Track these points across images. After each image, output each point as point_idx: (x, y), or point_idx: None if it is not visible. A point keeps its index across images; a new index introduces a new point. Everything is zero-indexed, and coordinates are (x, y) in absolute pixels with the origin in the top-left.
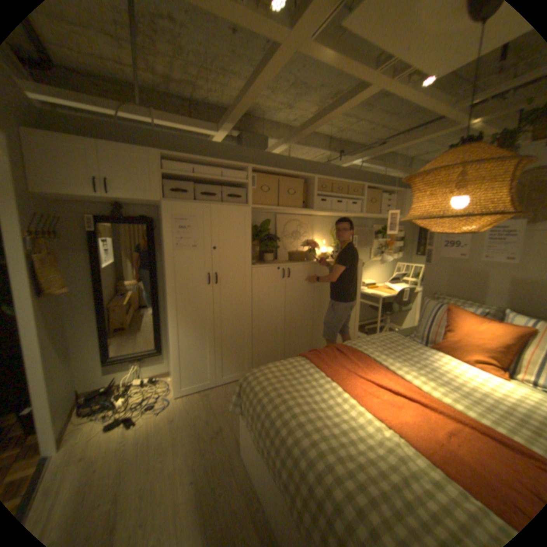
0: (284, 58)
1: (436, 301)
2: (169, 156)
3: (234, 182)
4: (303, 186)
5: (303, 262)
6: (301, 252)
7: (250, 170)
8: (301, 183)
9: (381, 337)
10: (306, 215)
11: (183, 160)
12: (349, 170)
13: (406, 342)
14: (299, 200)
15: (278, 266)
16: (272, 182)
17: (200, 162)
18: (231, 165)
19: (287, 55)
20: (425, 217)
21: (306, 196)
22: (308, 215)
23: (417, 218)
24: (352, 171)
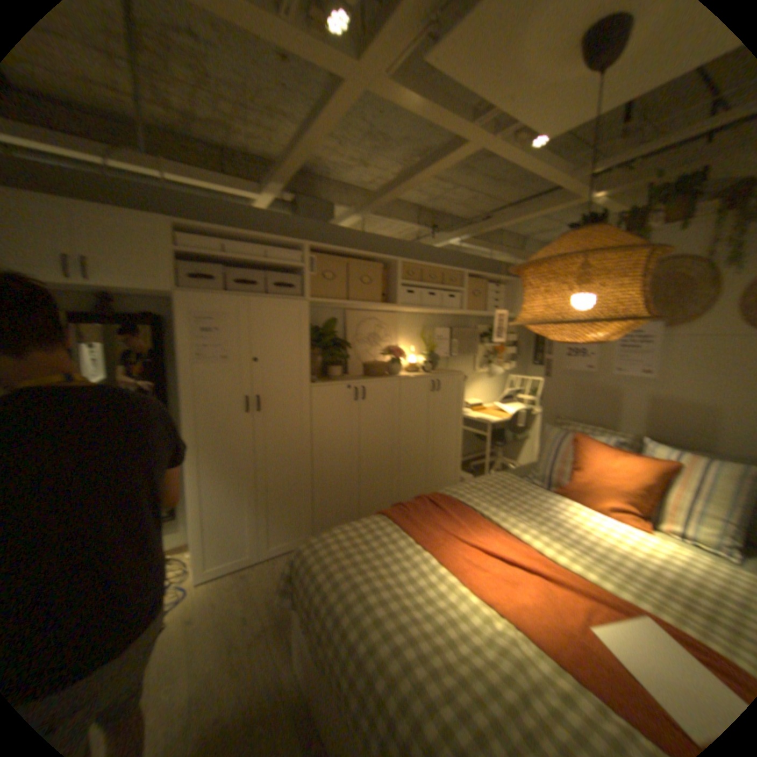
0: (348, 98)
1: (558, 428)
2: (182, 226)
3: (282, 266)
4: (380, 272)
5: (382, 377)
6: (379, 363)
7: (305, 249)
8: (378, 268)
9: (488, 480)
10: (386, 311)
11: (205, 232)
12: (443, 252)
13: (522, 486)
14: (376, 292)
15: (347, 384)
16: (337, 265)
17: (230, 236)
18: (276, 241)
19: (351, 94)
20: (539, 322)
21: (385, 285)
22: (388, 312)
23: (529, 323)
24: (447, 253)
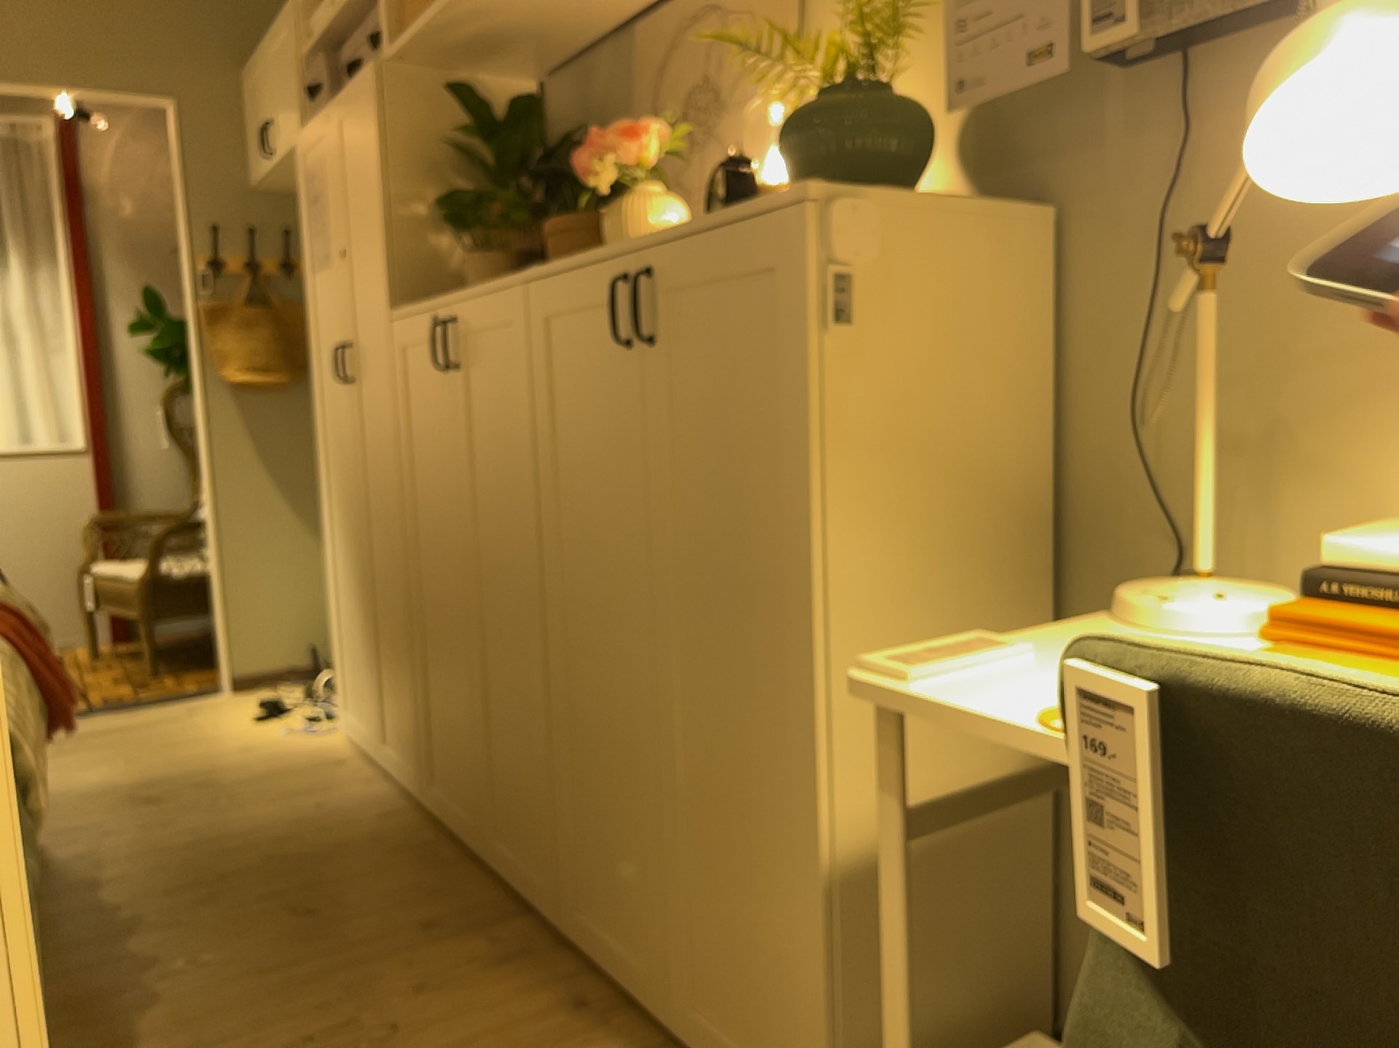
0: None
1: None
2: None
3: None
4: None
5: (498, 279)
6: None
7: None
8: None
9: None
10: None
11: None
12: None
13: None
14: None
15: (430, 311)
16: None
17: None
18: None
19: None
20: None
21: None
22: None
23: None
24: None
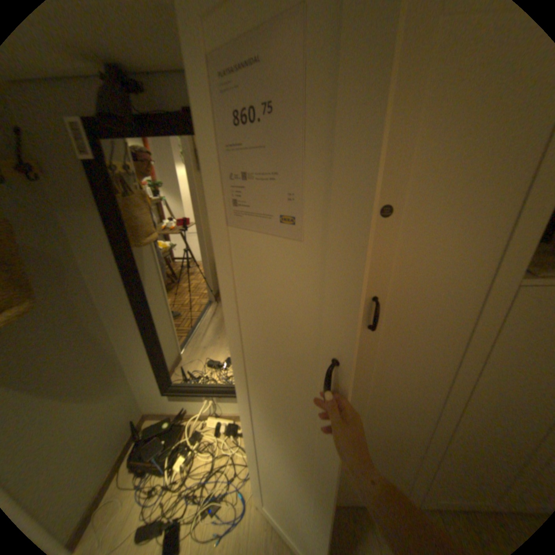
0: None
1: None
2: None
3: None
4: None
5: None
6: None
7: None
8: None
9: None
10: None
11: None
12: None
13: None
14: None
15: None
16: None
17: None
18: None
19: None
20: None
21: None
22: None
23: None
24: None
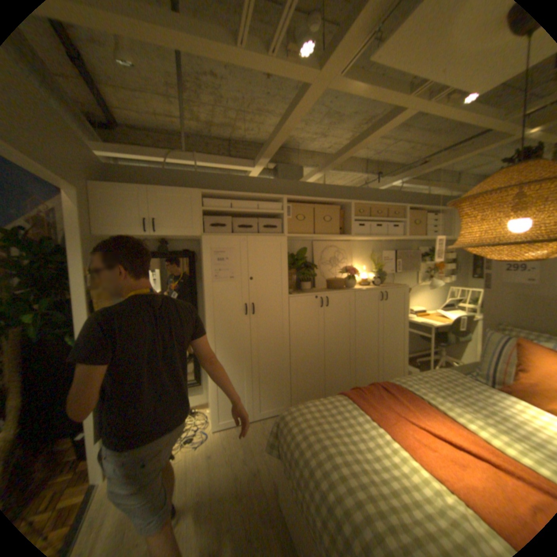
0: (314, 96)
1: (501, 334)
2: (208, 194)
3: (269, 214)
4: (339, 212)
5: (341, 290)
6: (339, 279)
7: (284, 201)
8: (336, 209)
9: (434, 375)
10: (343, 240)
11: (221, 197)
12: (387, 192)
13: (467, 382)
14: (335, 227)
15: (315, 295)
16: (306, 210)
17: (236, 197)
18: (265, 198)
19: (316, 93)
20: (477, 245)
21: (342, 222)
22: (345, 241)
23: (467, 246)
24: (391, 193)
